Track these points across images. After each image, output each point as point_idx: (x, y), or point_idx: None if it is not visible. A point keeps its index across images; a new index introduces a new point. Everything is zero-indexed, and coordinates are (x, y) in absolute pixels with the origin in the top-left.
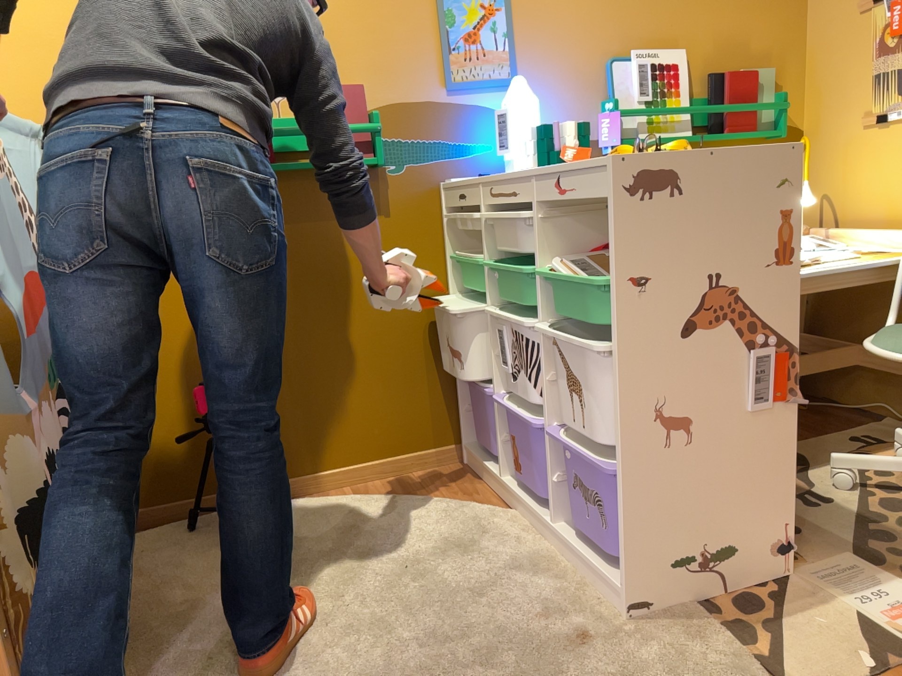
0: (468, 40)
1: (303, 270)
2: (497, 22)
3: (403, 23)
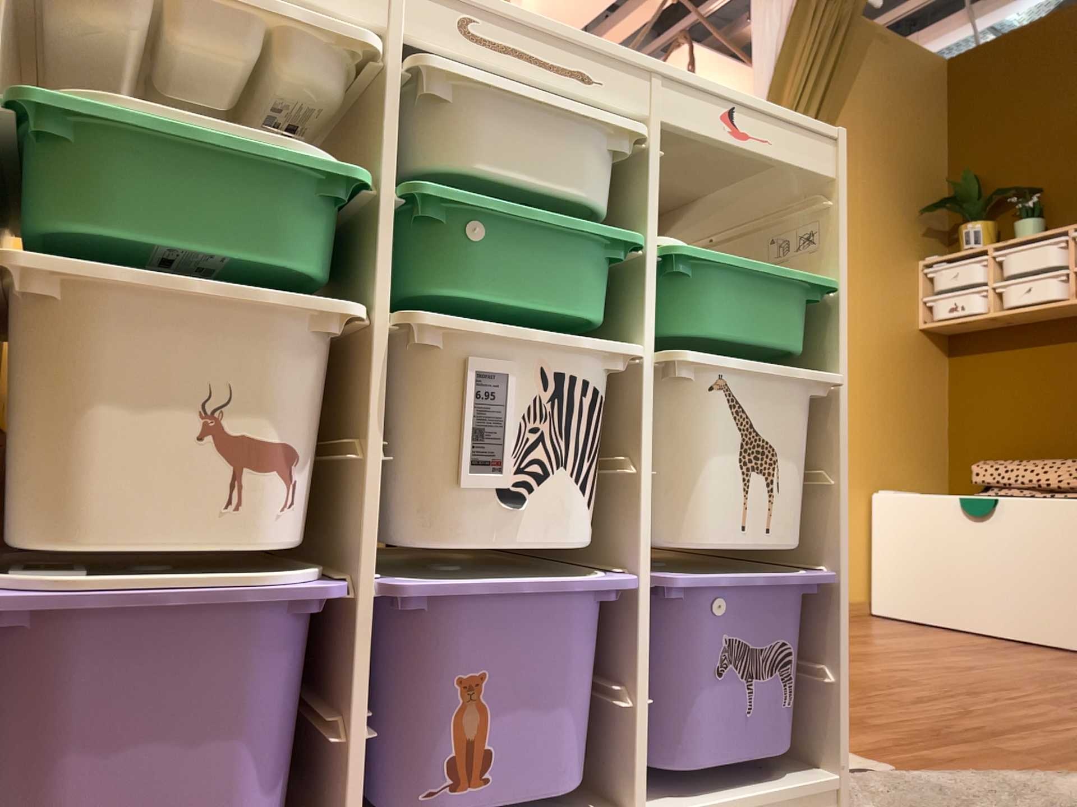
0: None
1: None
2: None
3: None
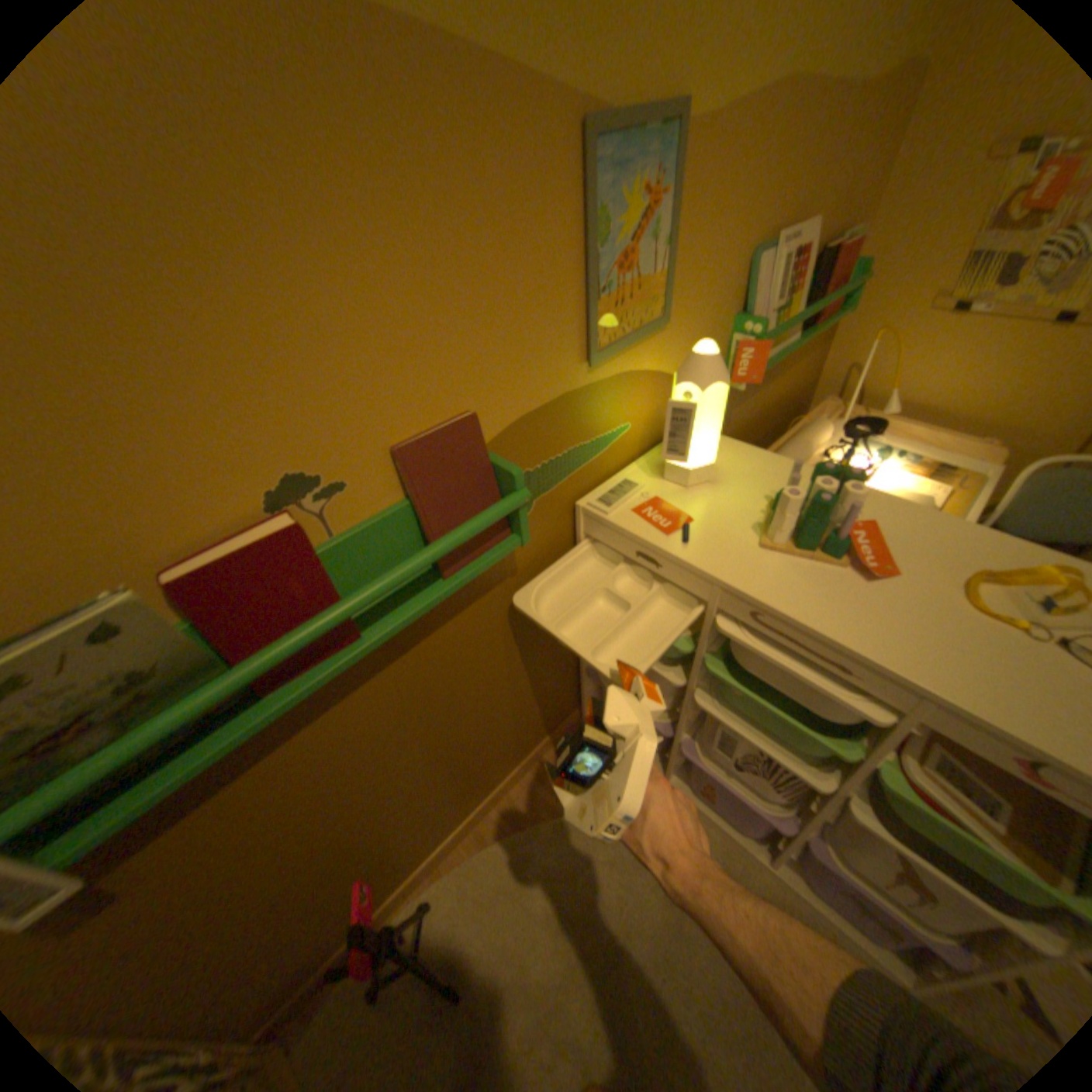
0: (624, 261)
1: (419, 698)
2: (663, 214)
3: (531, 250)
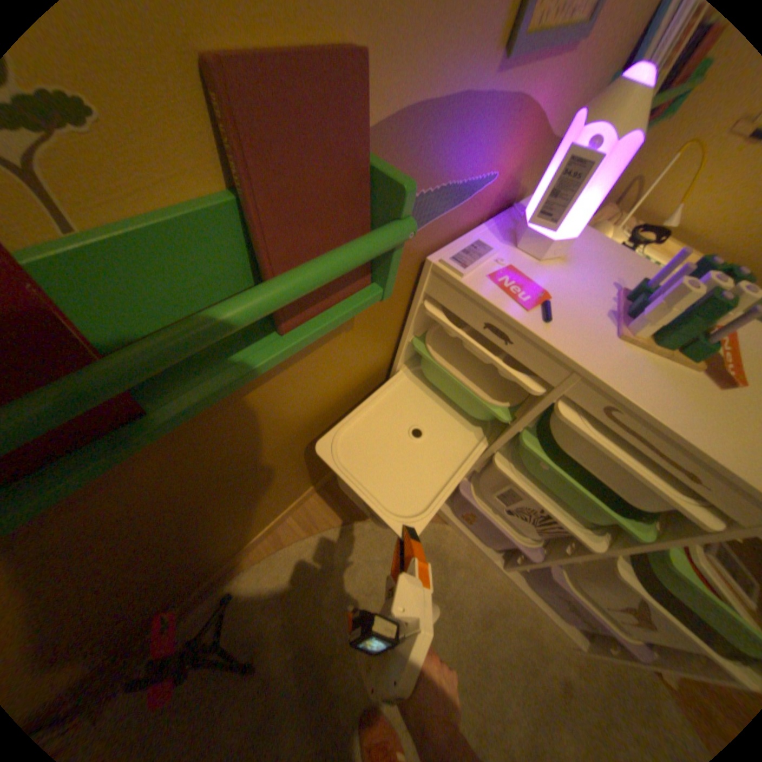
0: None
1: (232, 454)
2: None
3: None
